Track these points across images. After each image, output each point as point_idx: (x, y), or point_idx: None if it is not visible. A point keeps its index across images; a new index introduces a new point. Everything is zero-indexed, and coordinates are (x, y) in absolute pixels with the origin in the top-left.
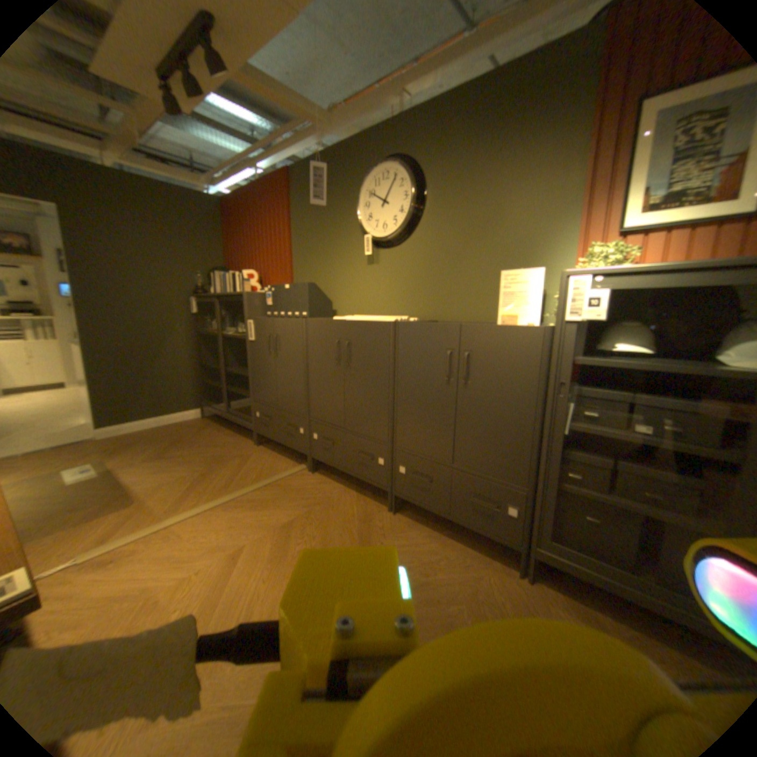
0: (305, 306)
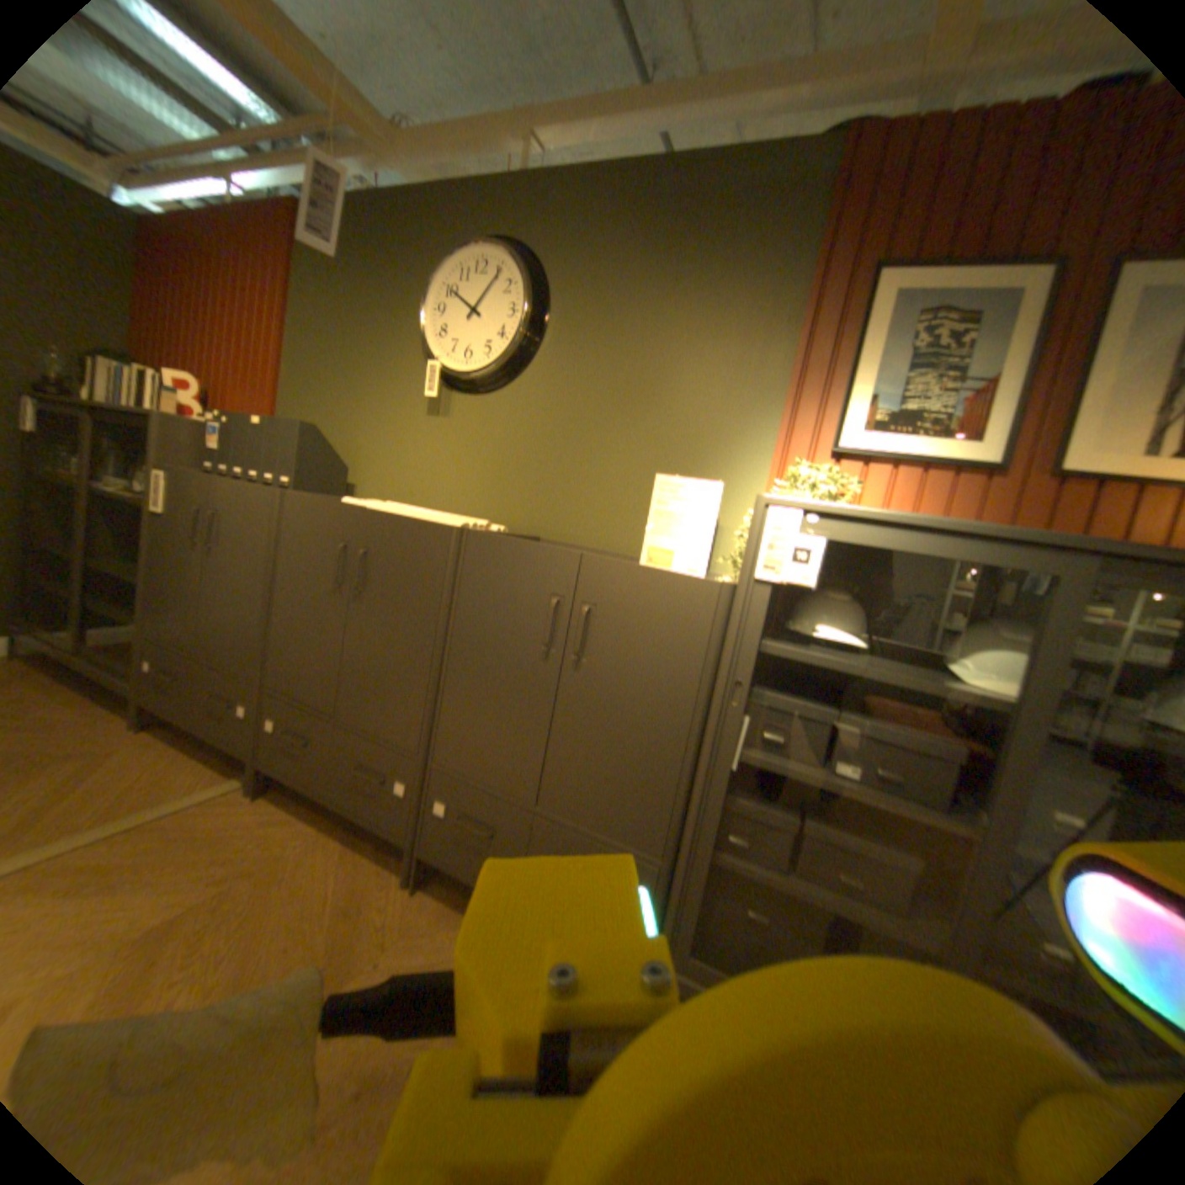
0: (287, 465)
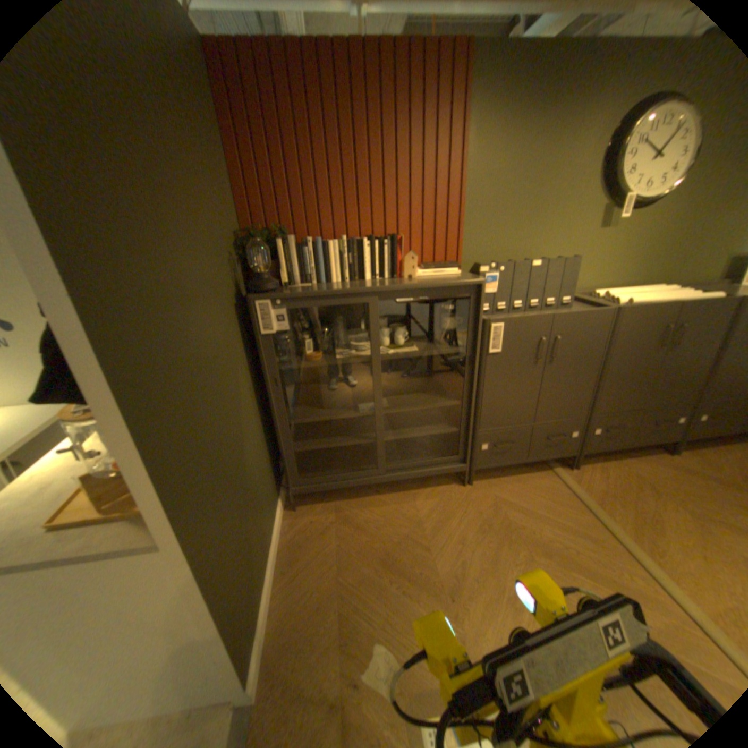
0: (568, 290)
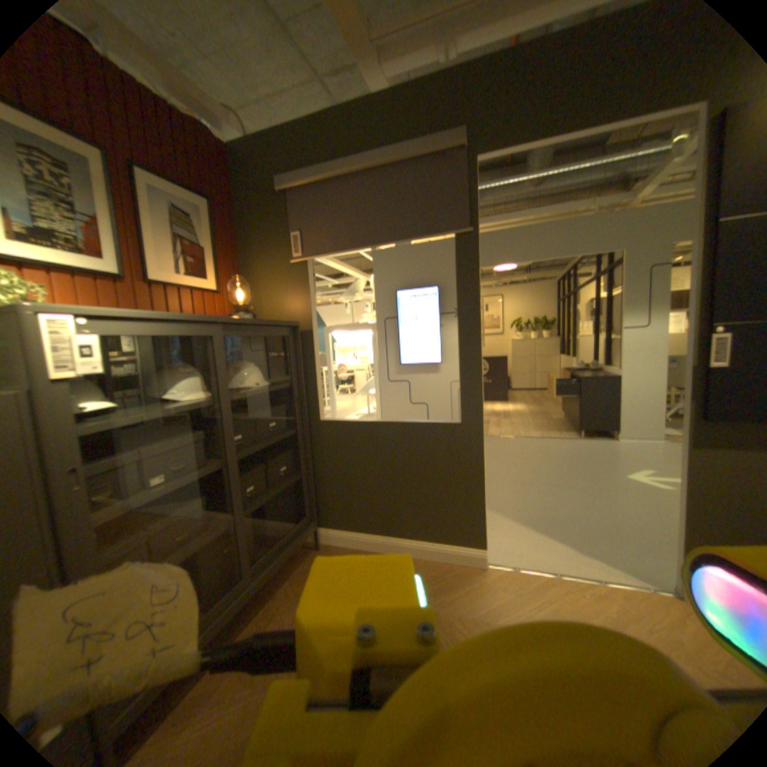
0: None
